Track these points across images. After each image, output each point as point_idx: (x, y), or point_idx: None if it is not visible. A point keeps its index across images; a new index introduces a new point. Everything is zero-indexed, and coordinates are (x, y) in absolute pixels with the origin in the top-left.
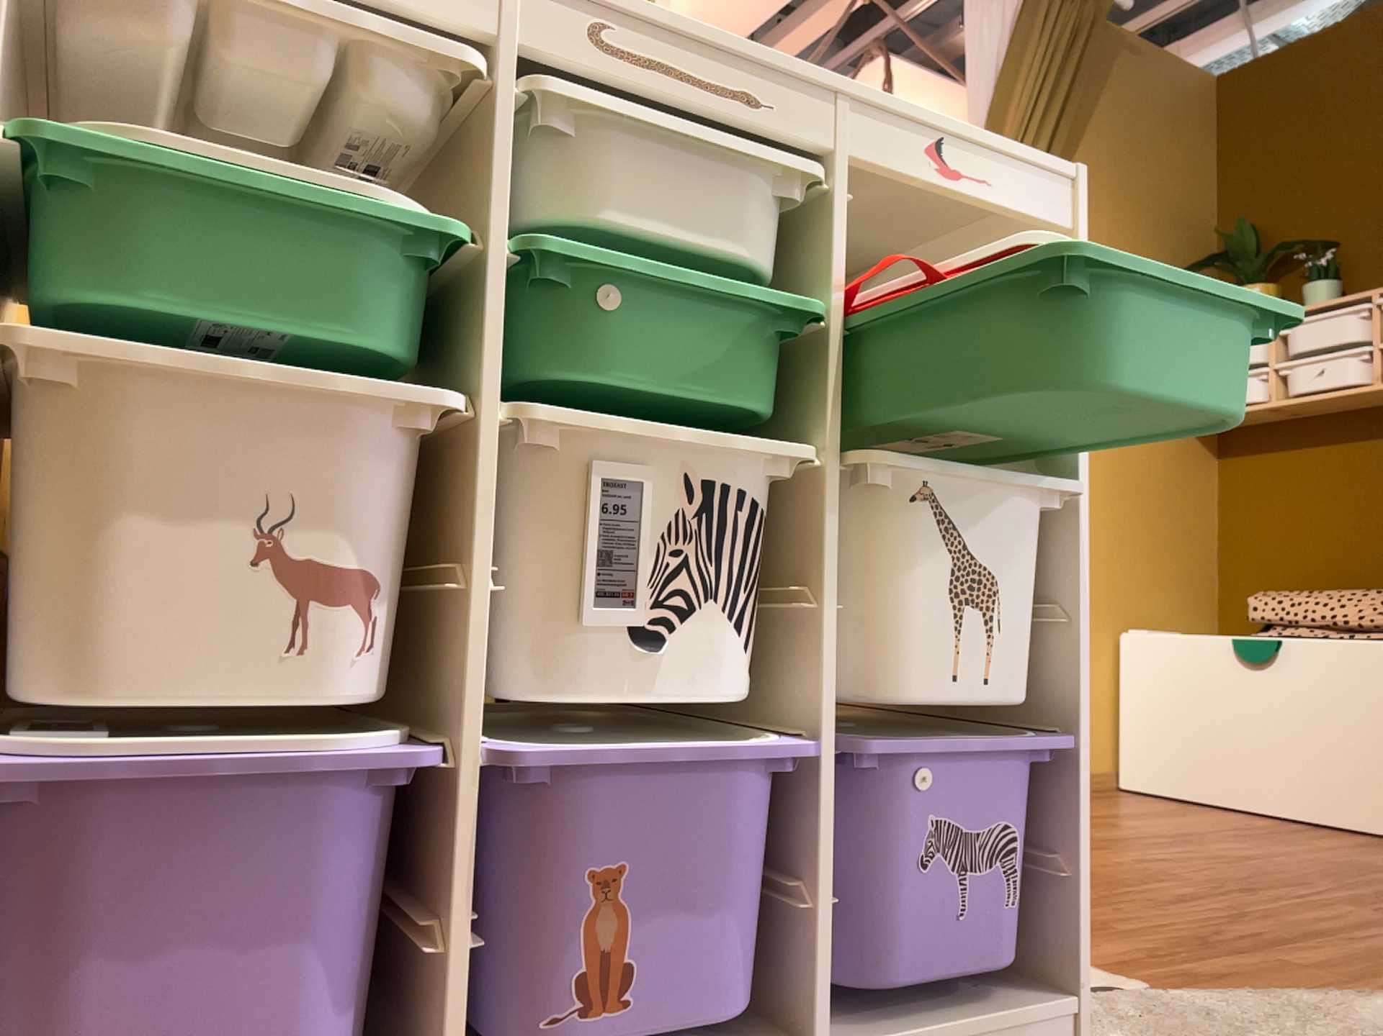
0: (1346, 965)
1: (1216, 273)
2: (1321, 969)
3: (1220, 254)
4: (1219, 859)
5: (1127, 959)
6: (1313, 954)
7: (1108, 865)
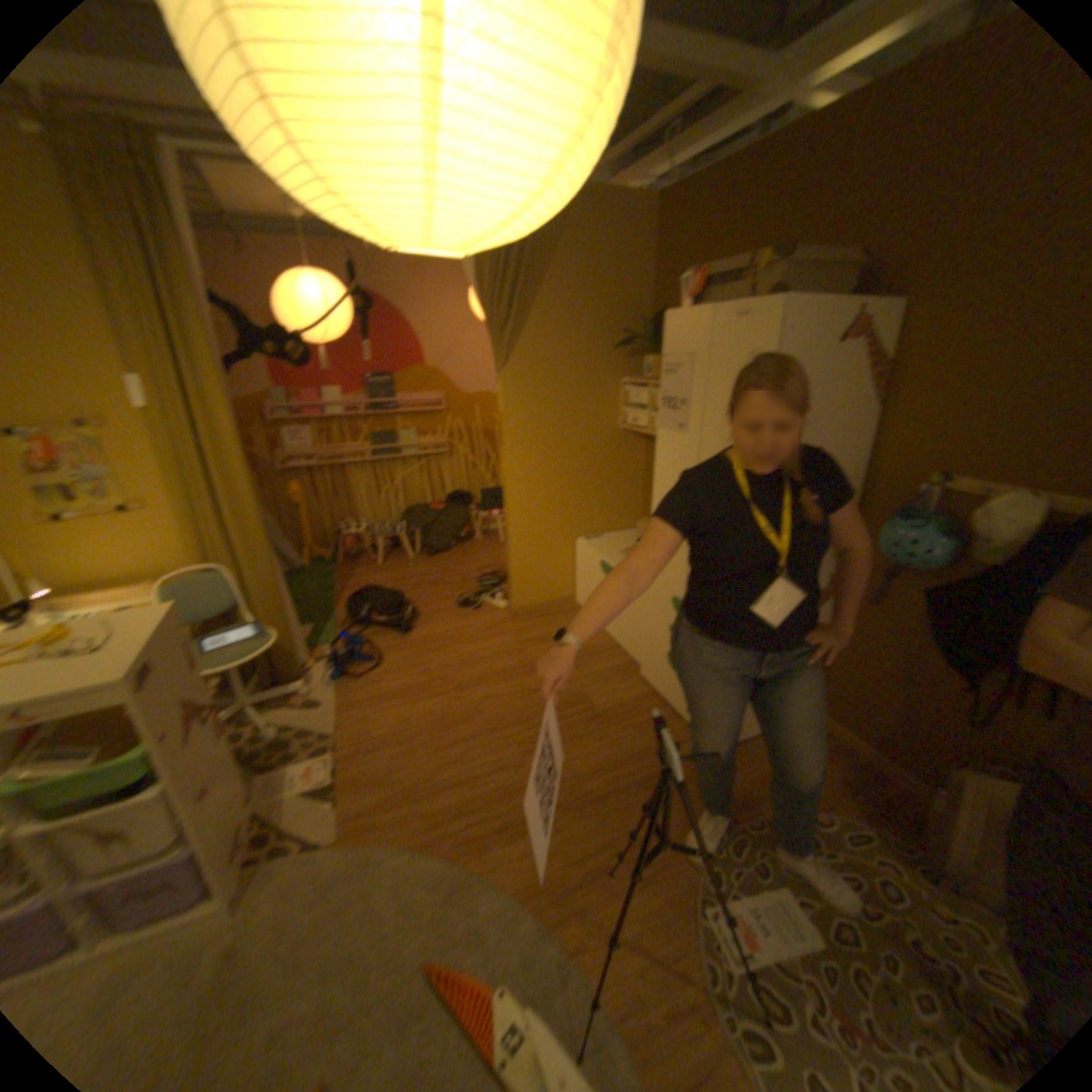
0: (433, 826)
1: (638, 346)
2: (419, 829)
3: (645, 330)
4: (518, 702)
5: (353, 822)
6: (432, 815)
7: (459, 713)
